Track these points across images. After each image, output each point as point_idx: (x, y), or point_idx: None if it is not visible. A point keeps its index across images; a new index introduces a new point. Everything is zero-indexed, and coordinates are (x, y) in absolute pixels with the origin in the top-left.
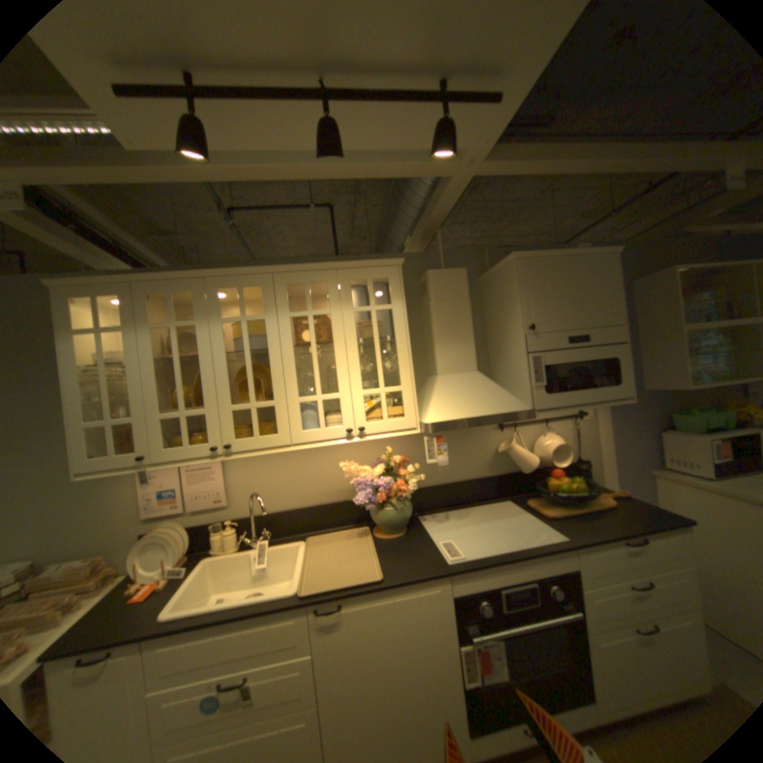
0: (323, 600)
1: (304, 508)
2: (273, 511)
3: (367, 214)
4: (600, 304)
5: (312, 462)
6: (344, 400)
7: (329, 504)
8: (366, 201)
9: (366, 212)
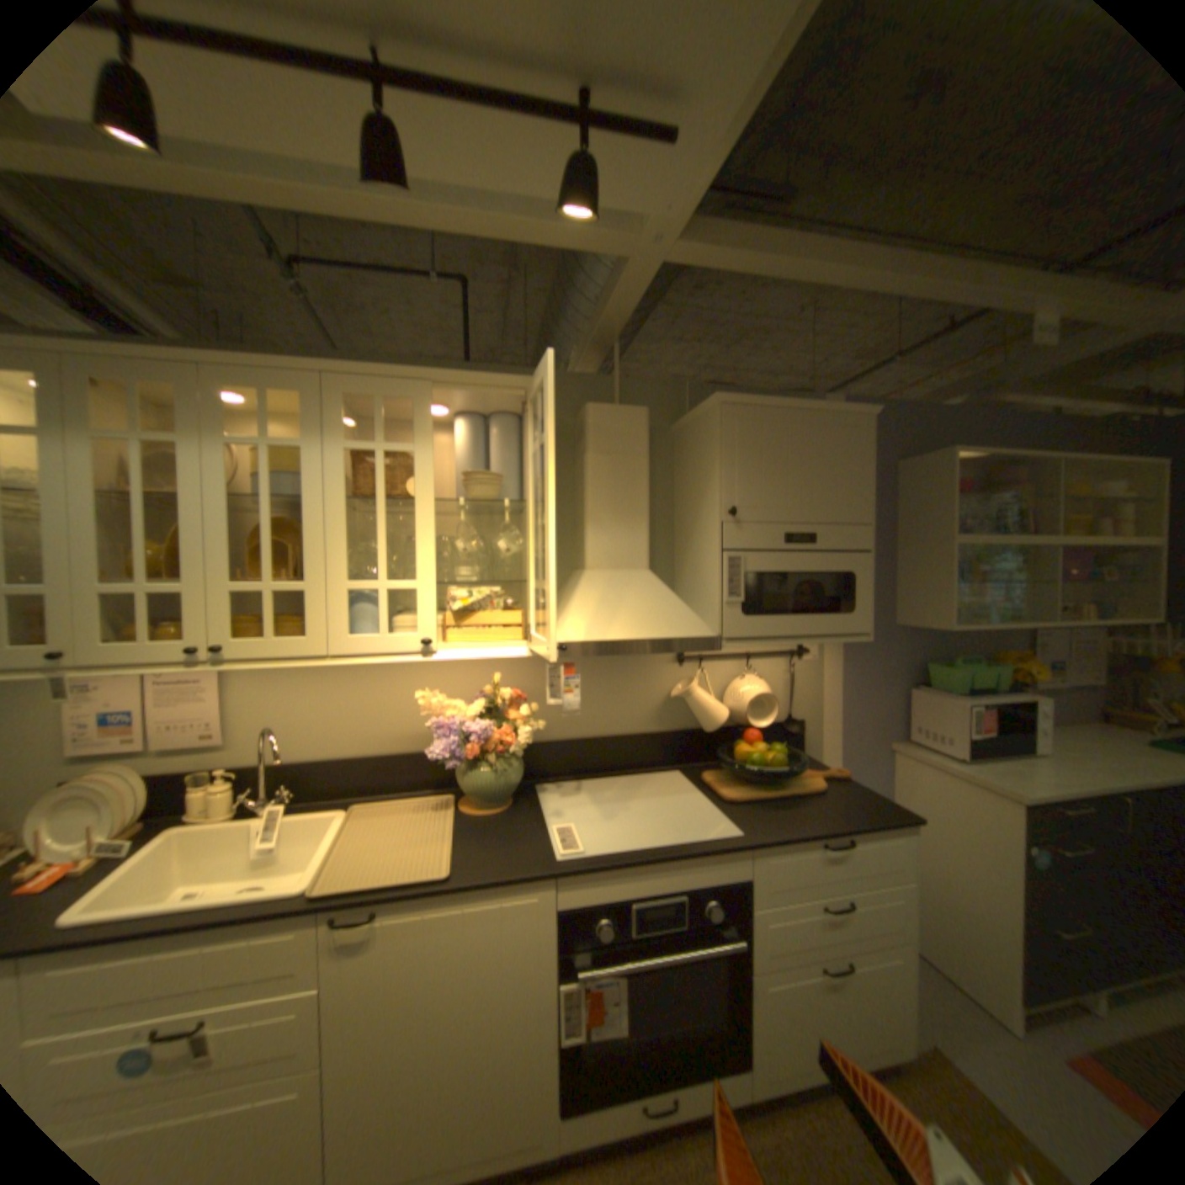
0: (346, 903)
1: (355, 758)
2: (301, 760)
3: (530, 304)
4: (837, 489)
5: (375, 686)
6: (425, 592)
7: (396, 755)
8: (526, 282)
9: (528, 301)
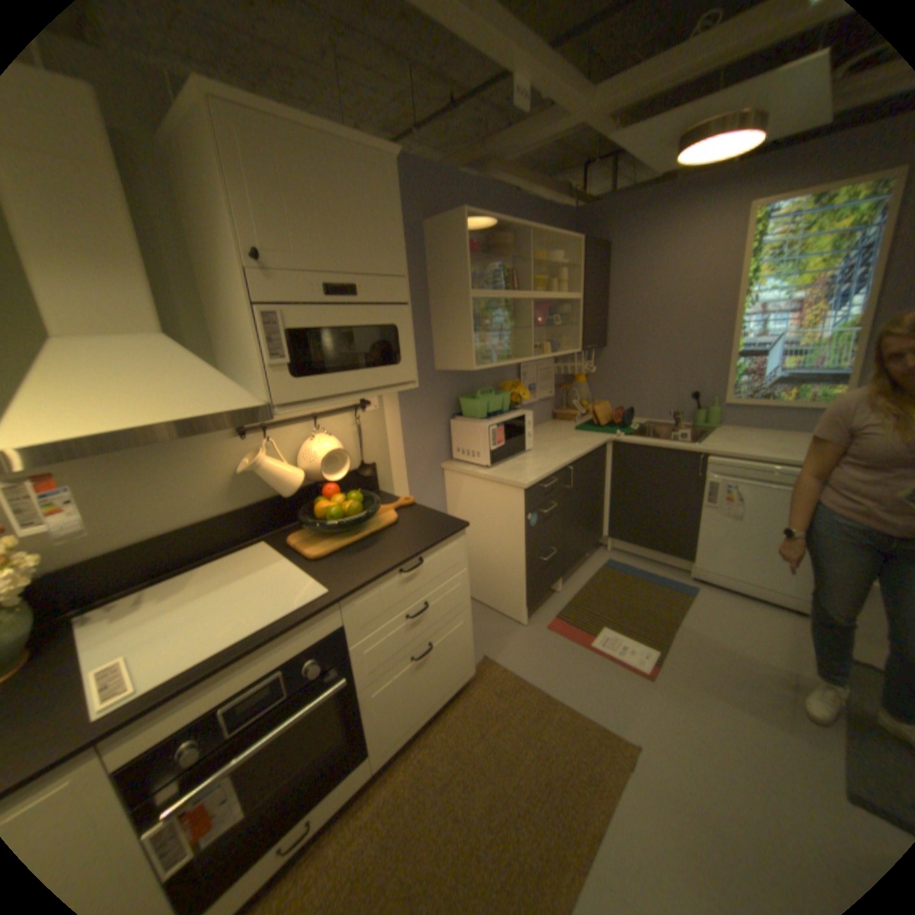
0: None
1: None
2: None
3: None
4: (369, 235)
5: None
6: None
7: None
8: None
9: None
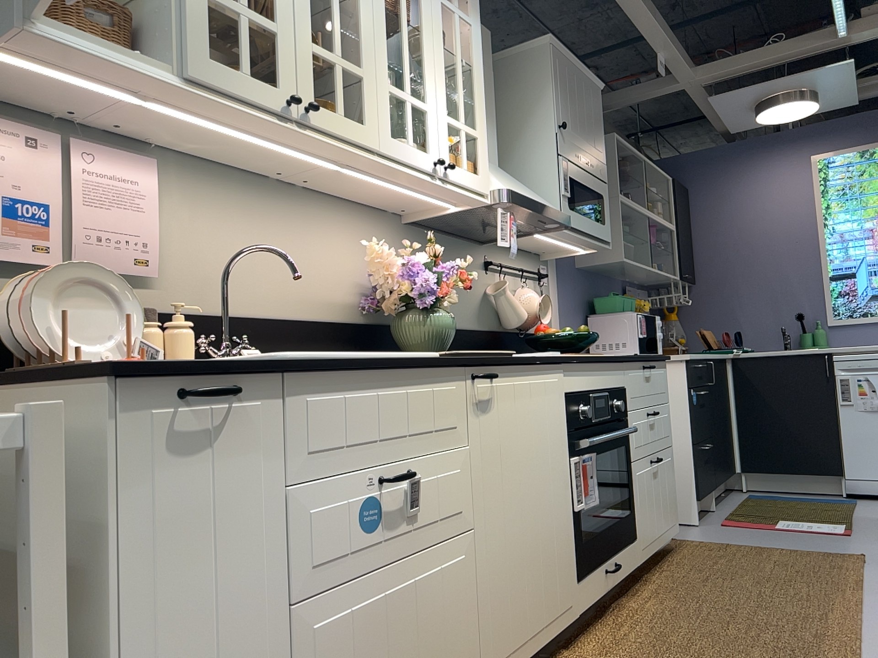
0: (481, 359)
1: (283, 319)
2: (233, 314)
3: None
4: (595, 133)
5: (296, 239)
6: (431, 117)
7: (317, 321)
8: None
9: None
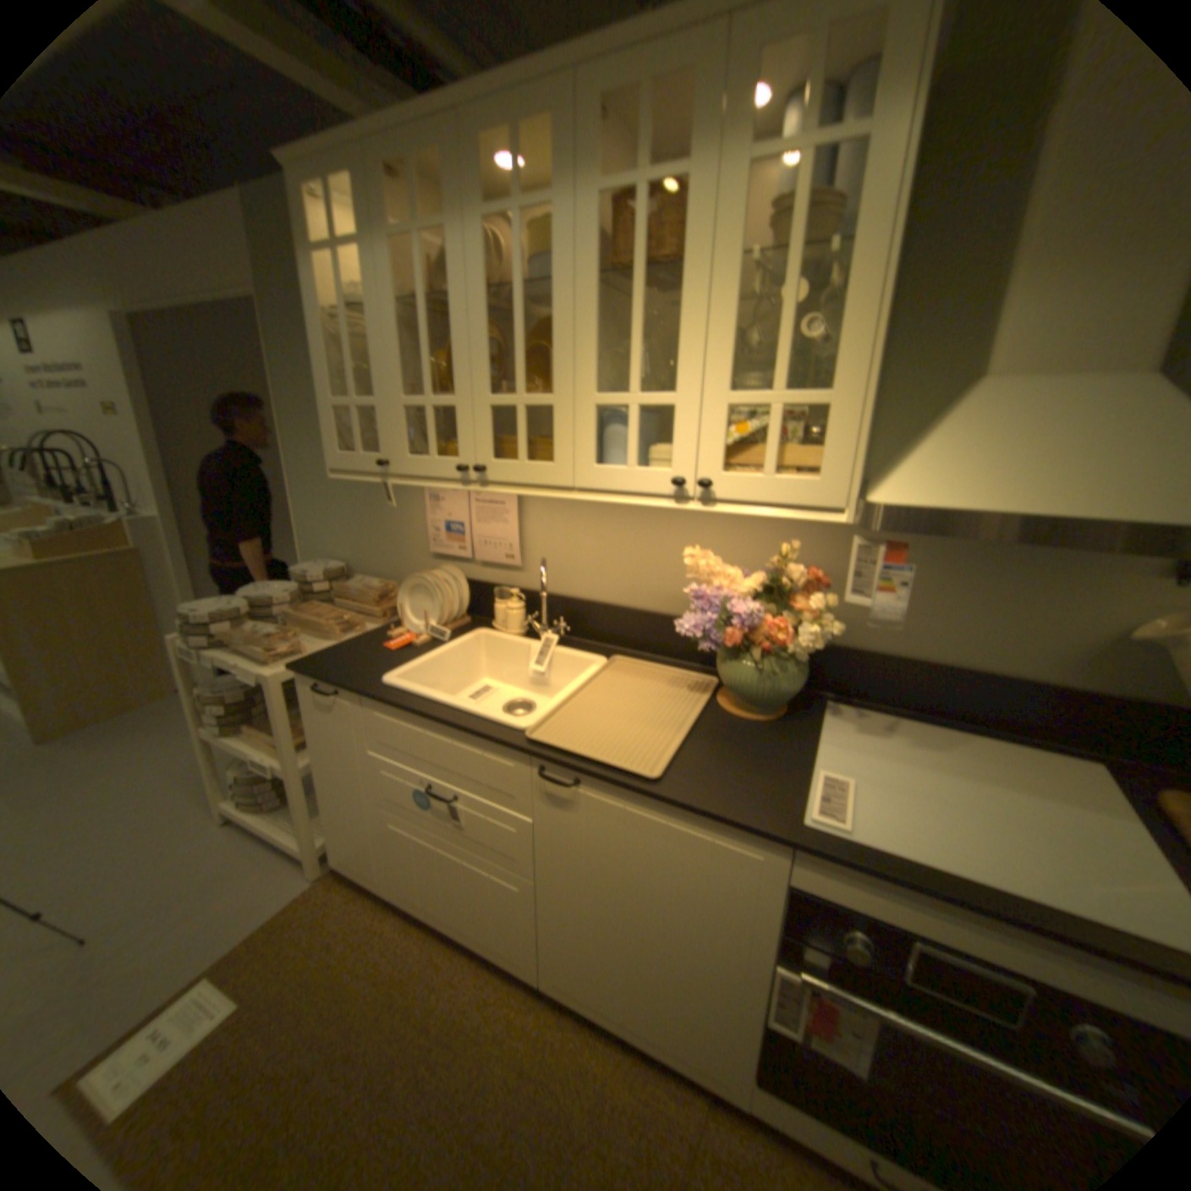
0: (553, 757)
1: (625, 606)
2: (579, 595)
3: None
4: None
5: (650, 532)
6: (682, 408)
7: (666, 614)
8: None
9: None
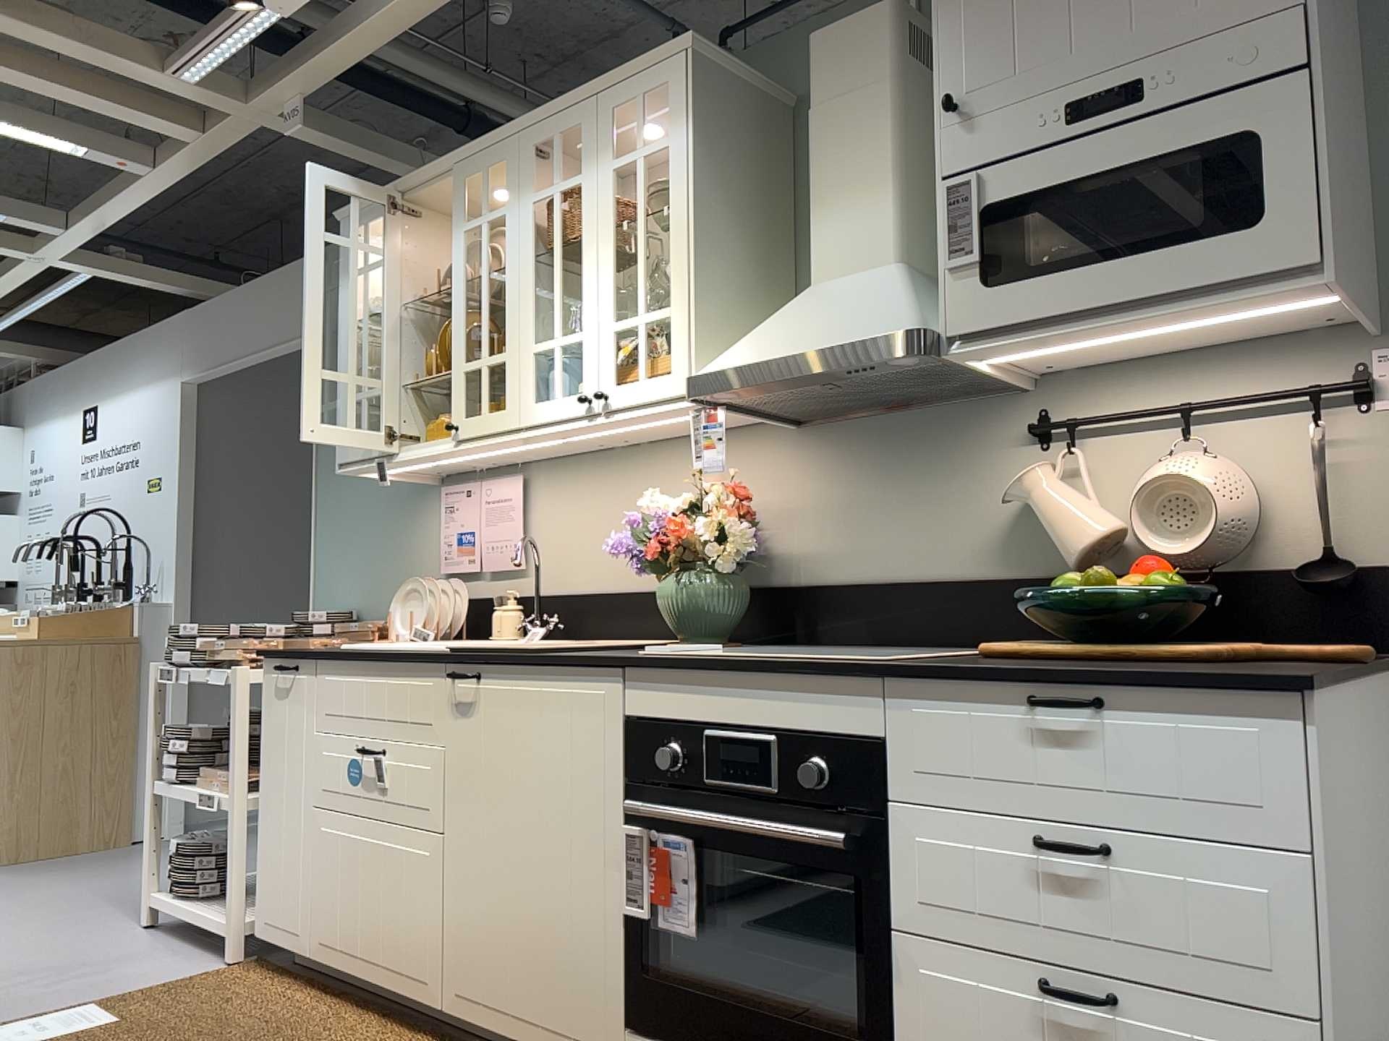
0: (459, 656)
1: (617, 593)
2: (577, 591)
3: None
4: None
5: (637, 502)
6: (586, 342)
7: (653, 591)
8: None
9: None
